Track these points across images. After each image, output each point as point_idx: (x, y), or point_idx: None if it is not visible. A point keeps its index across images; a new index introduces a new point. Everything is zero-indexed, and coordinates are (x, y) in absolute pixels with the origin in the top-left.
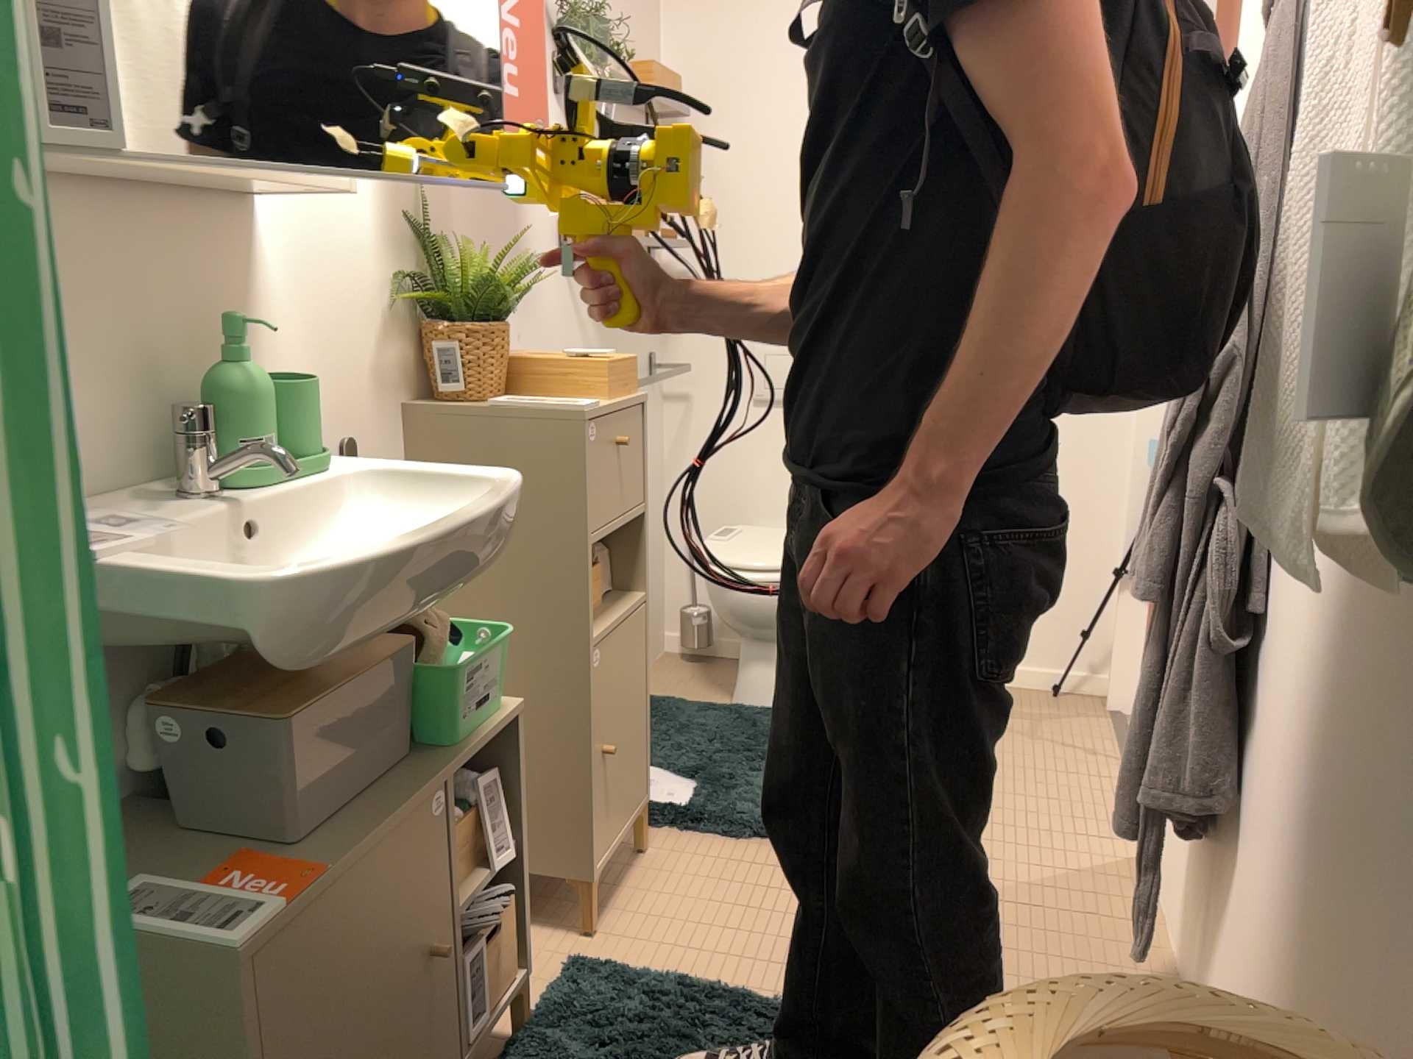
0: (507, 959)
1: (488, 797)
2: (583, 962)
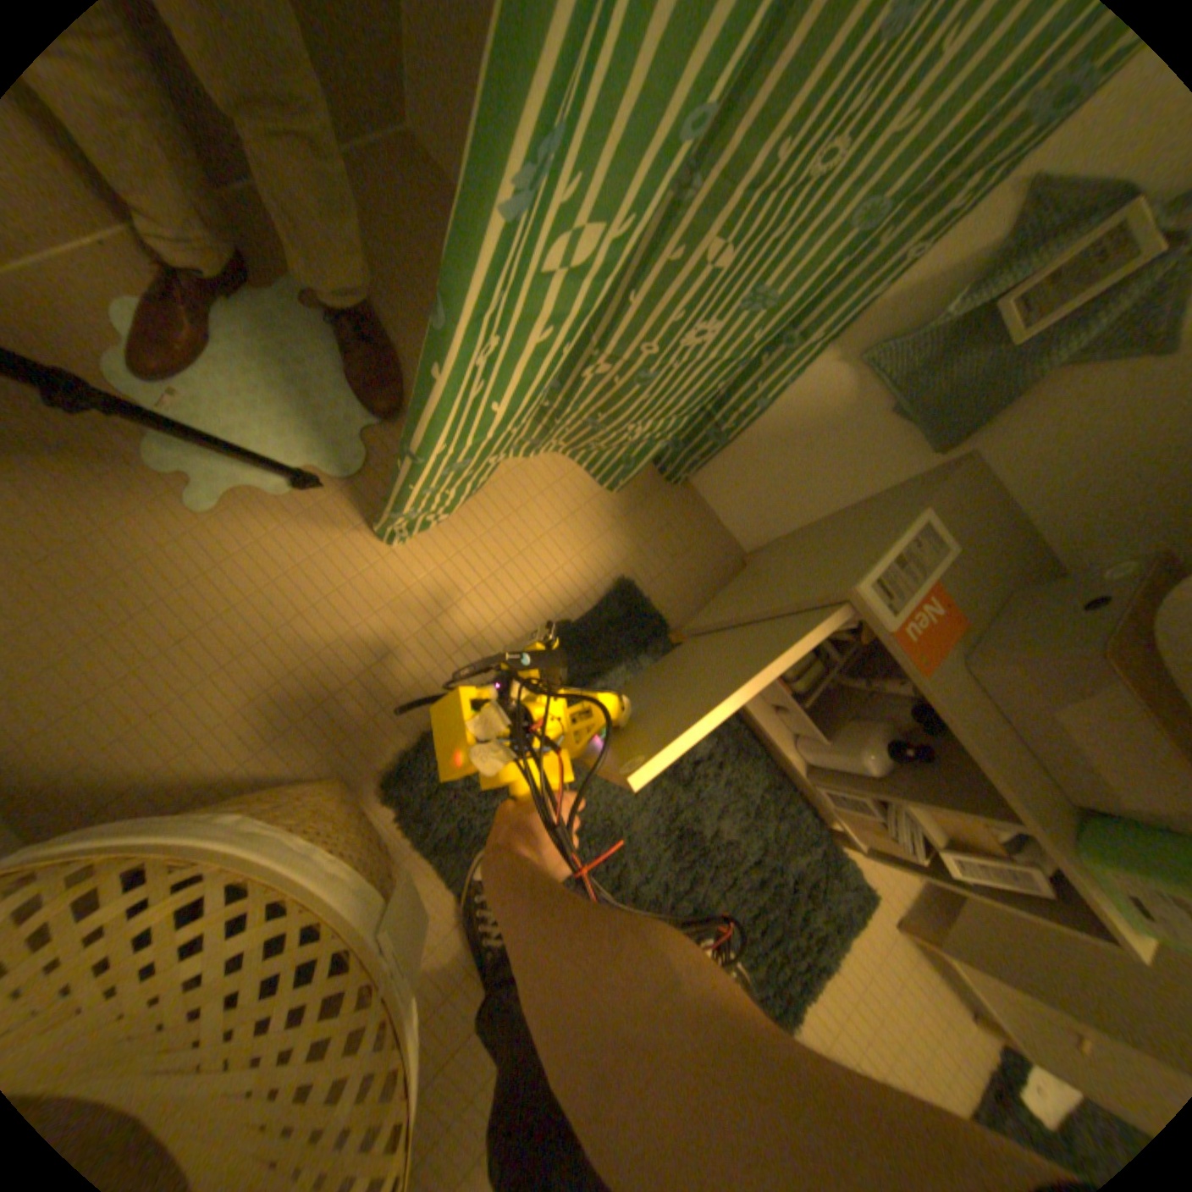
0: (876, 839)
1: (1024, 876)
2: (876, 906)
